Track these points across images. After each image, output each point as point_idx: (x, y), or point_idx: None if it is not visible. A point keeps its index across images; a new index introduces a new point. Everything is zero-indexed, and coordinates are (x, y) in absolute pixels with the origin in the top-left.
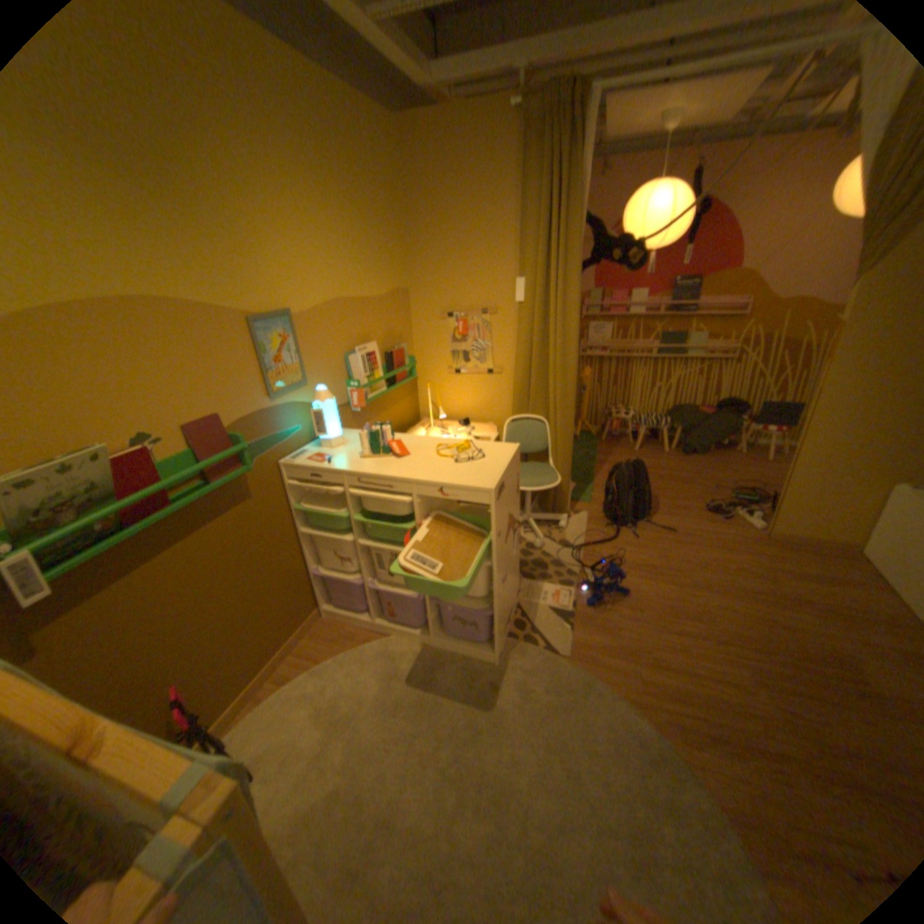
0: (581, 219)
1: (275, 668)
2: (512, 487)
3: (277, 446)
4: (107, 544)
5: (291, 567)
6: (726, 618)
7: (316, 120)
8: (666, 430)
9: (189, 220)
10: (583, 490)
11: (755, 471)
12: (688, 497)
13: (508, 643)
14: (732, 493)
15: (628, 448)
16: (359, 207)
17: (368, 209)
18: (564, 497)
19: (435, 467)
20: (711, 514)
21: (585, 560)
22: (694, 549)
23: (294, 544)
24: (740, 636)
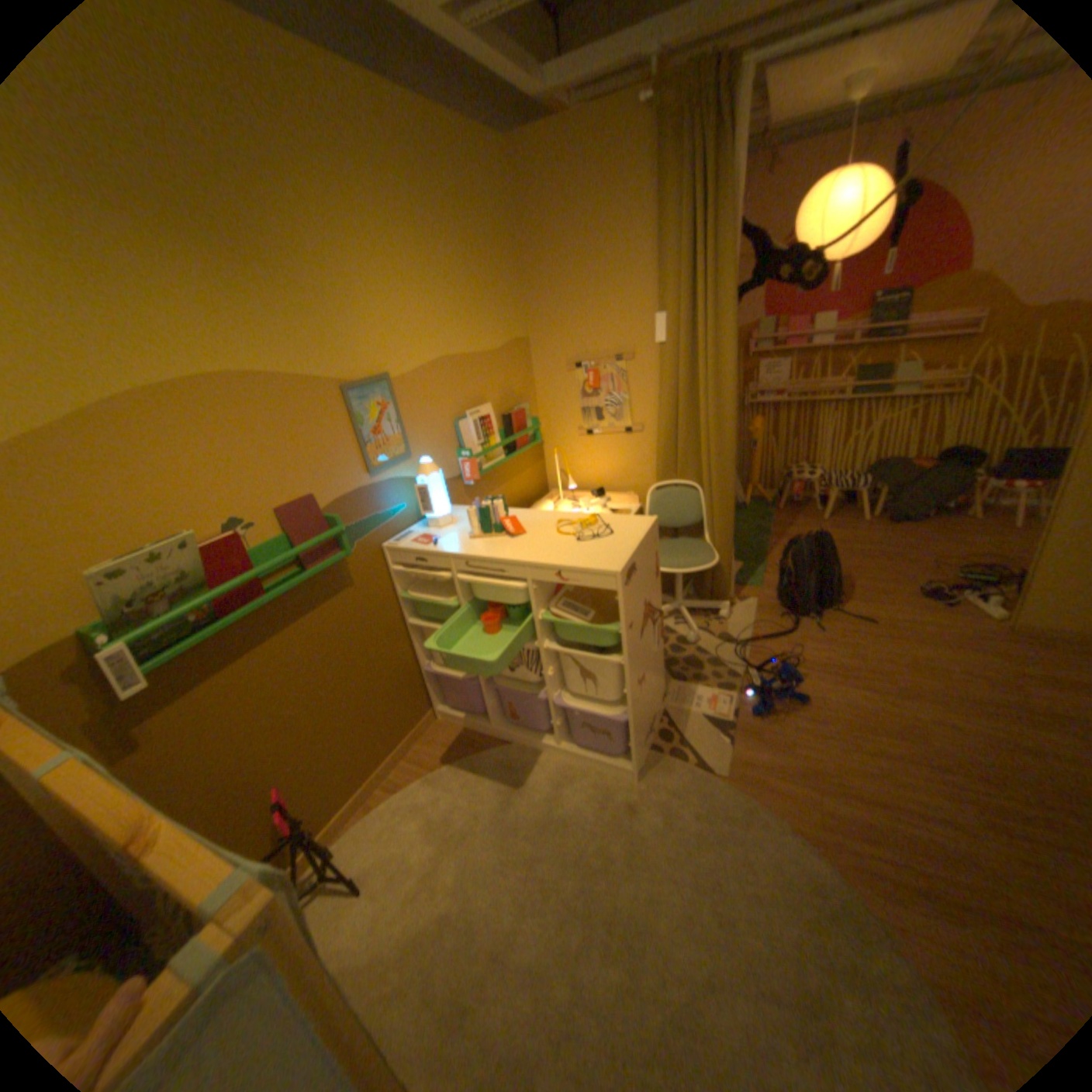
0: (735, 231)
1: (386, 774)
2: (648, 569)
3: (380, 527)
4: (202, 637)
5: (401, 663)
6: (945, 737)
7: (410, 153)
8: (867, 492)
9: (274, 284)
10: (753, 571)
11: (995, 542)
12: (896, 577)
13: (650, 757)
14: (959, 571)
15: (814, 516)
16: (466, 248)
17: (476, 249)
18: (725, 580)
19: (554, 547)
20: (927, 599)
21: (752, 659)
22: (902, 646)
23: (403, 637)
24: (963, 761)
